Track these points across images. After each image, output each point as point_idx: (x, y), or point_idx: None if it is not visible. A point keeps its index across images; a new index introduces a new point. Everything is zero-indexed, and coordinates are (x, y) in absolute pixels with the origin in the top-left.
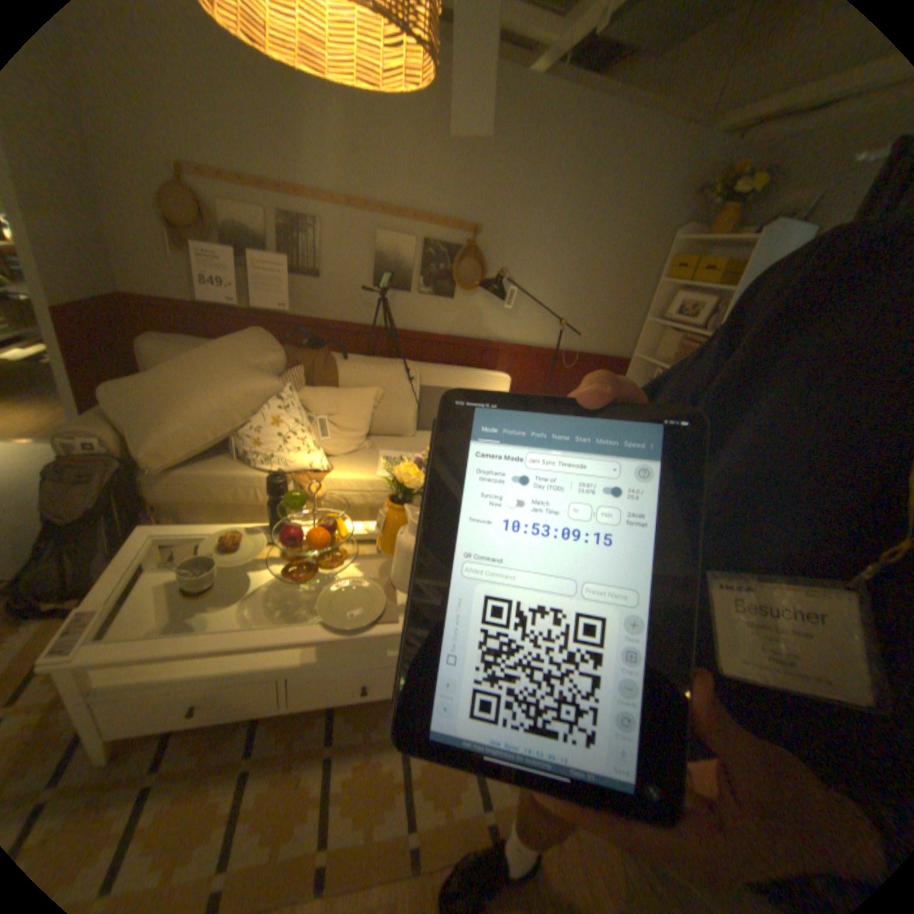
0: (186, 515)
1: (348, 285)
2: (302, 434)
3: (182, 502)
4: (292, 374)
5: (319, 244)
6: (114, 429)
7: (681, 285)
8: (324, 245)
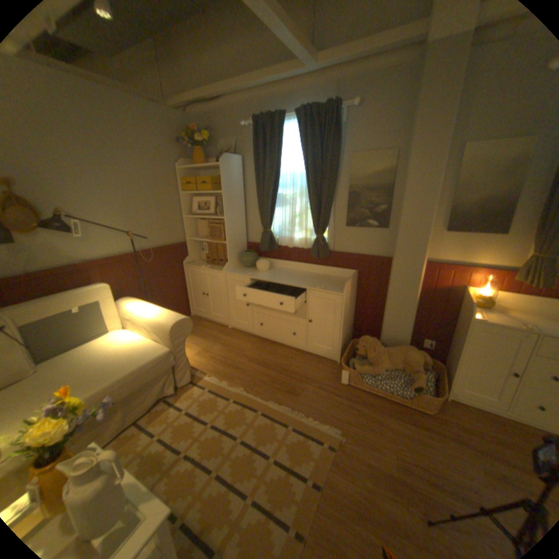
0: None
1: None
2: None
3: None
4: None
5: None
6: None
7: (193, 193)
8: None
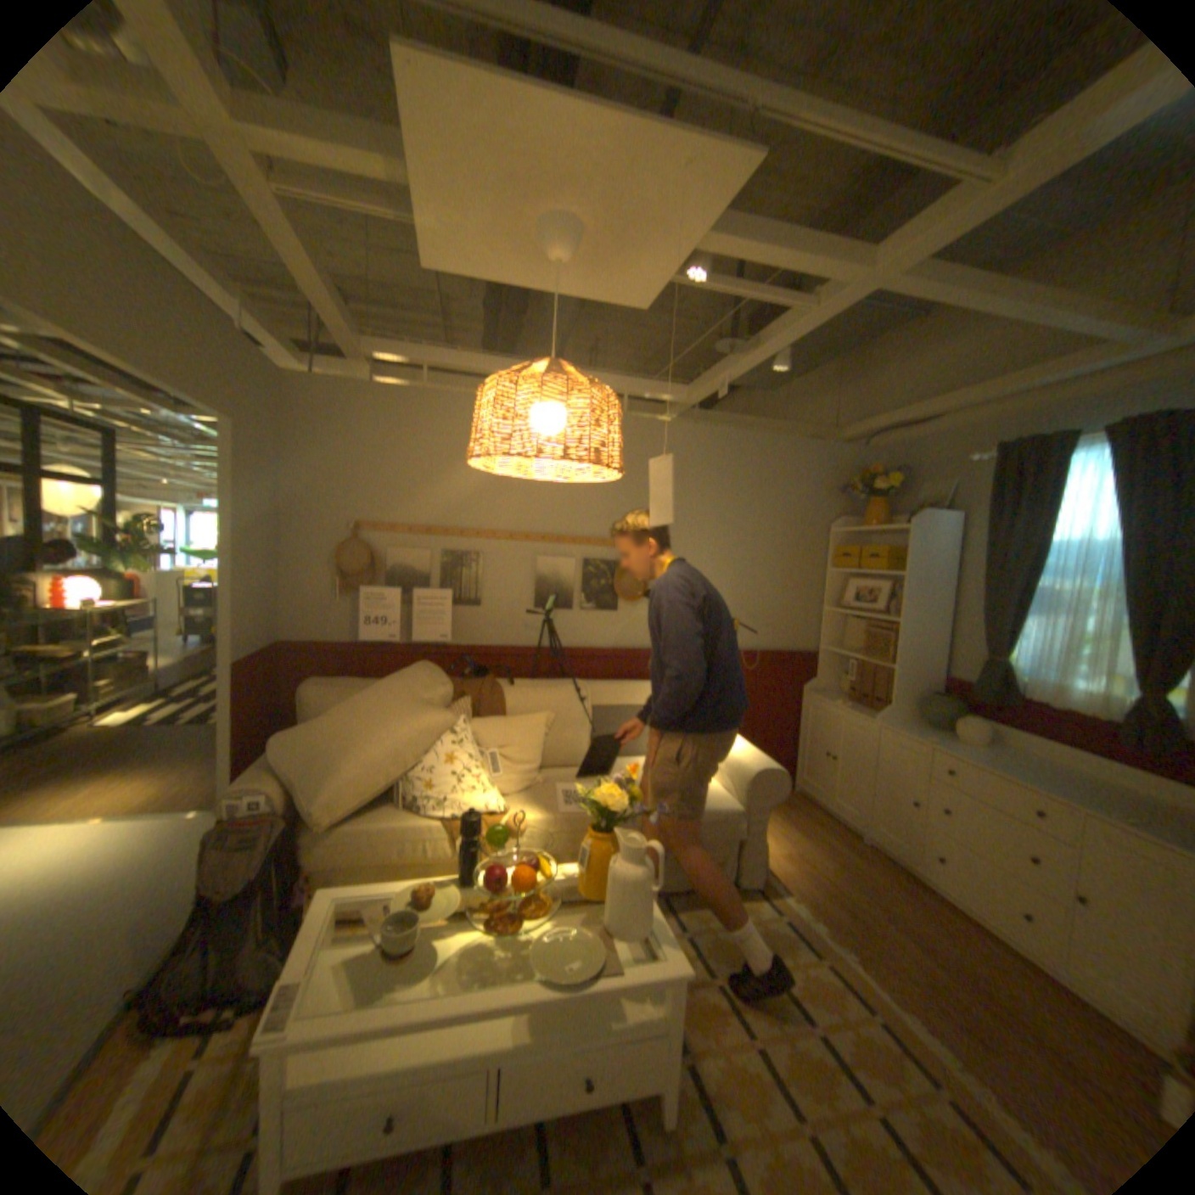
0: (340, 885)
1: (509, 609)
2: (476, 772)
3: (340, 868)
4: (458, 707)
5: (482, 576)
6: (281, 785)
7: (850, 572)
8: (485, 576)
